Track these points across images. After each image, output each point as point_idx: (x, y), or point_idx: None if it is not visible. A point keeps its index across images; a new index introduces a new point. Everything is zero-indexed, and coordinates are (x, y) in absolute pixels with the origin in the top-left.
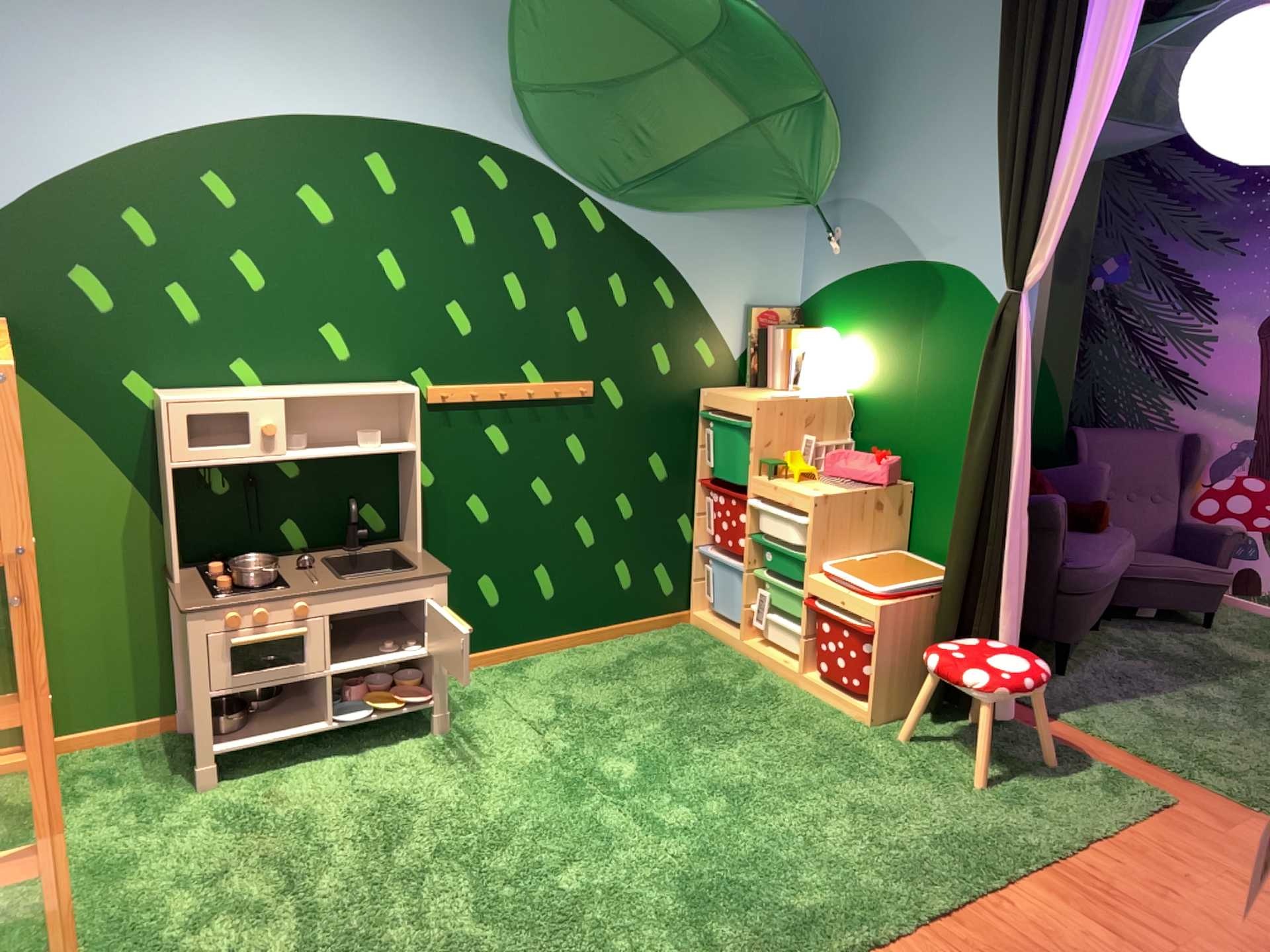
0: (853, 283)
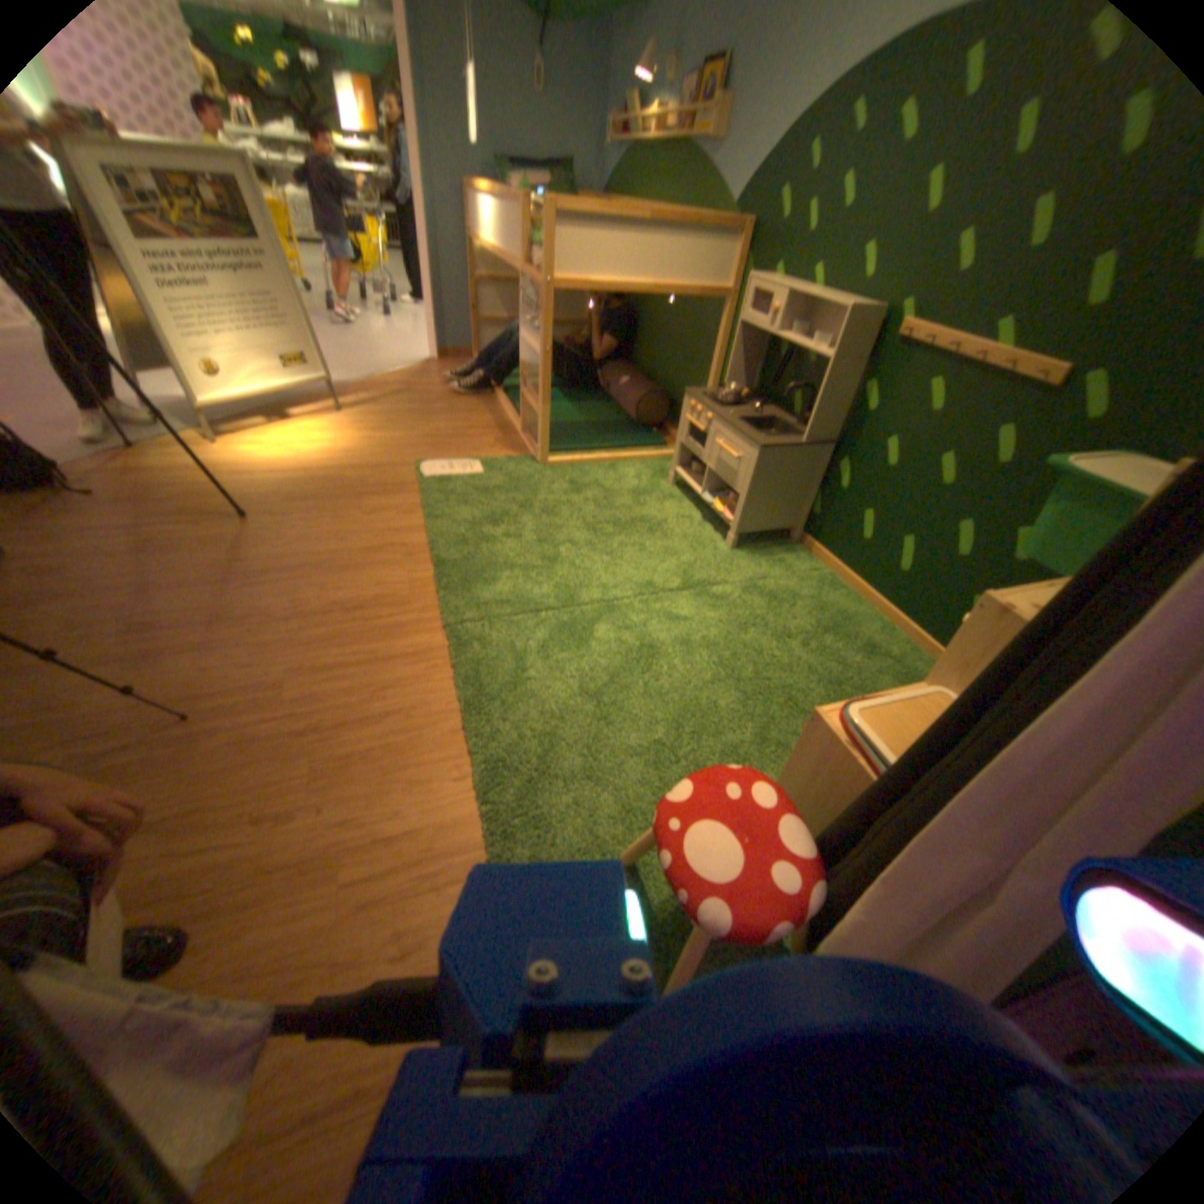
0: None
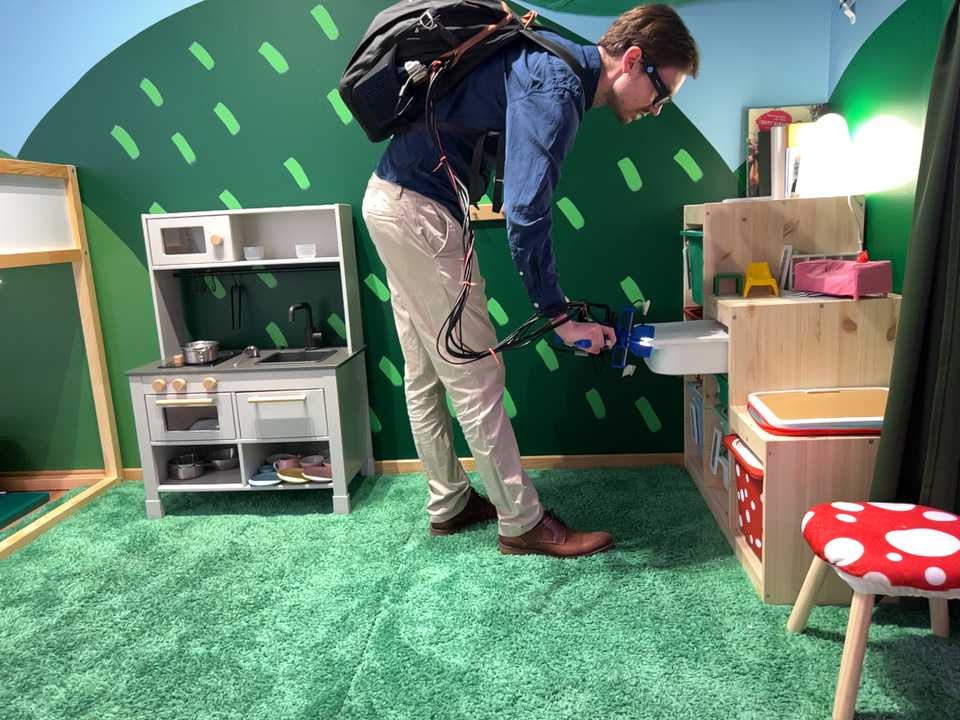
0: (869, 45)
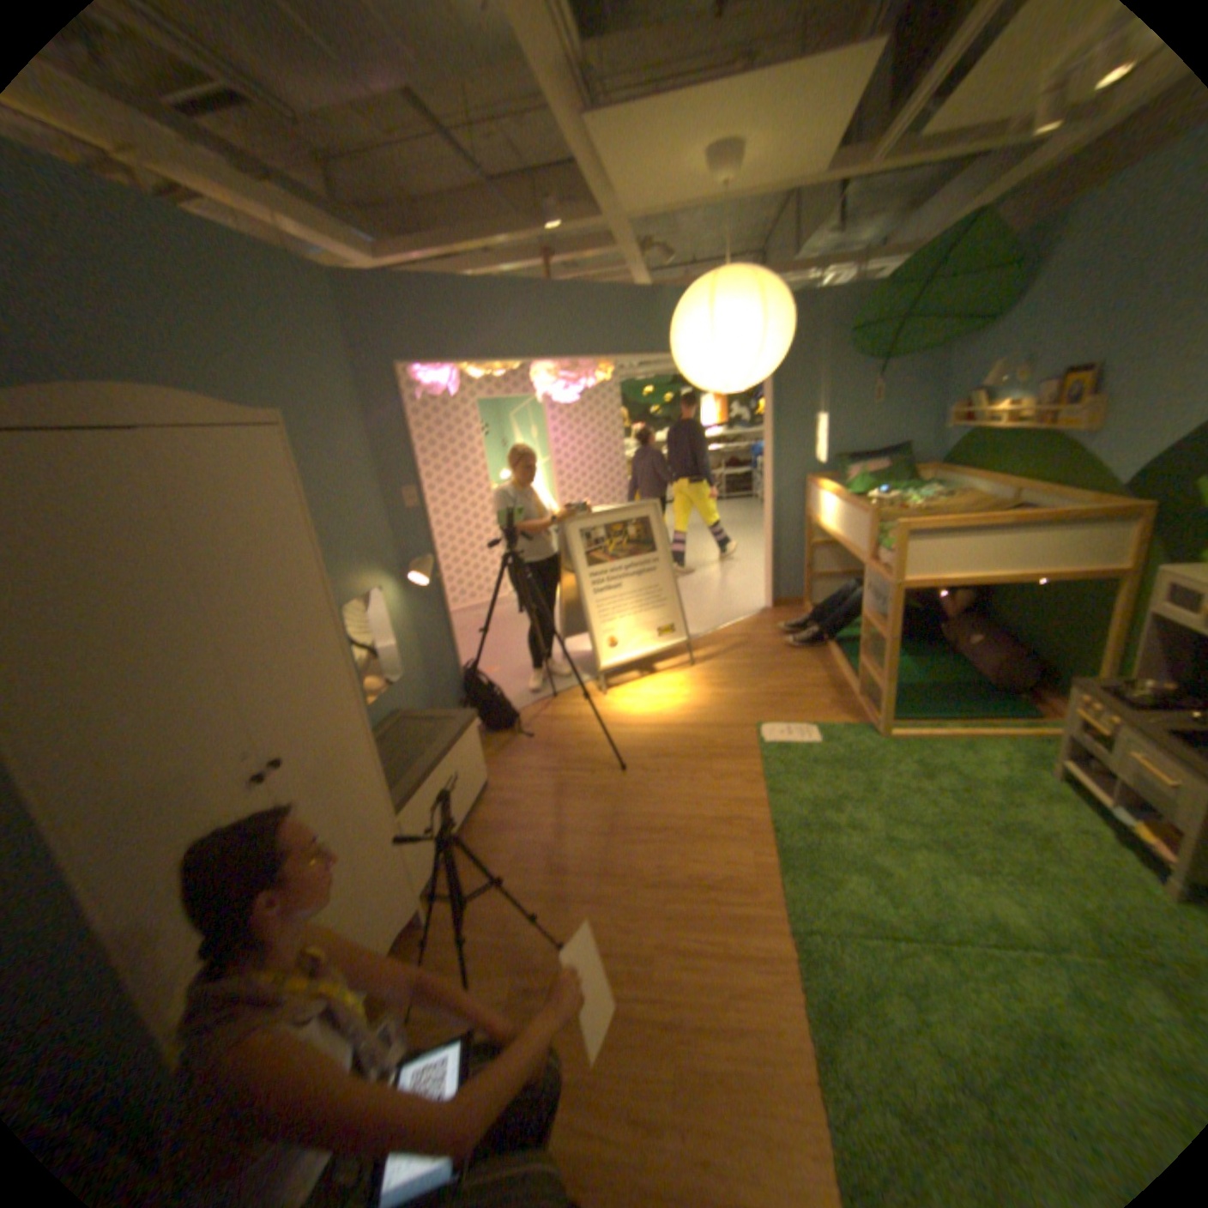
0: None
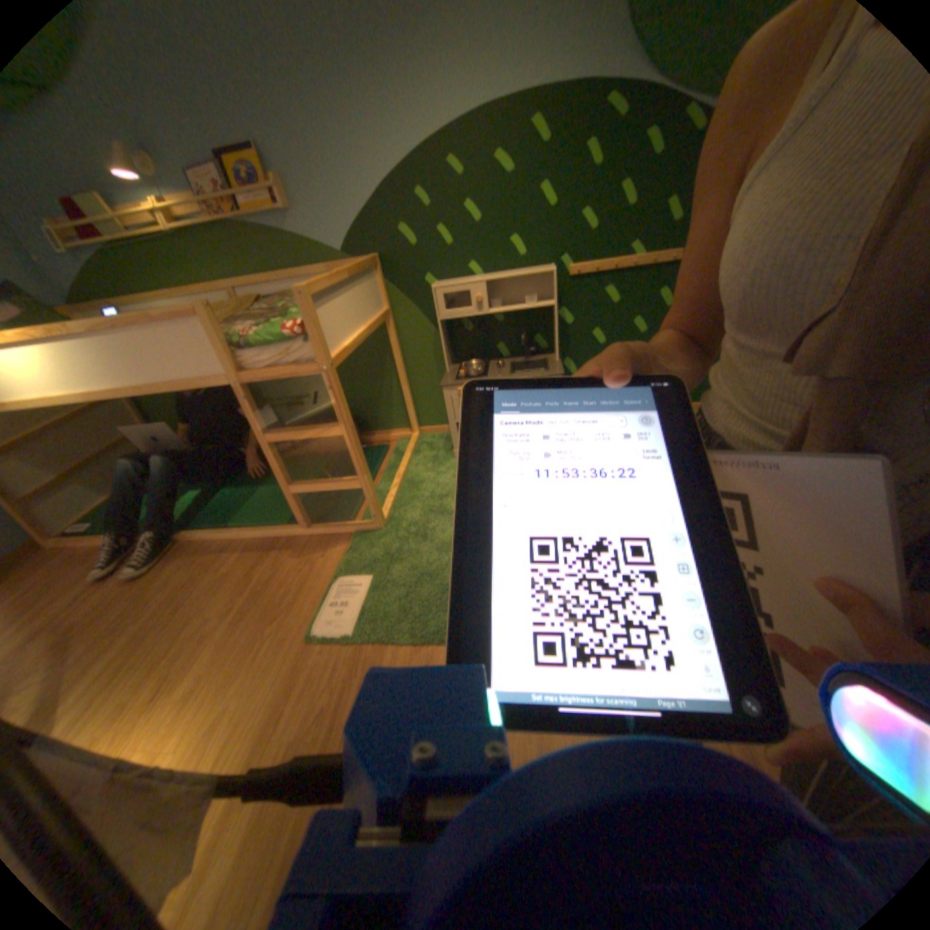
0: None
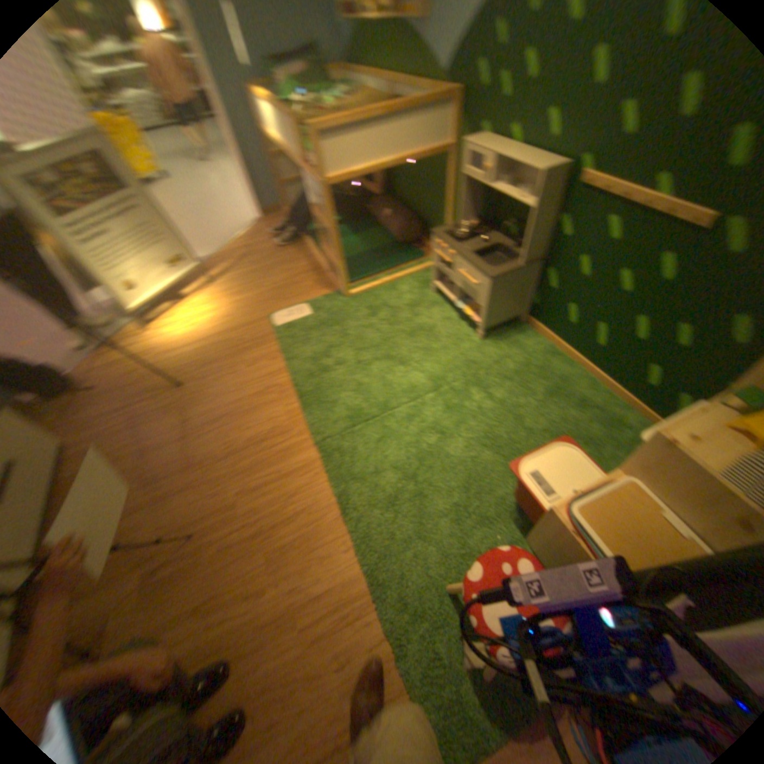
0: None
